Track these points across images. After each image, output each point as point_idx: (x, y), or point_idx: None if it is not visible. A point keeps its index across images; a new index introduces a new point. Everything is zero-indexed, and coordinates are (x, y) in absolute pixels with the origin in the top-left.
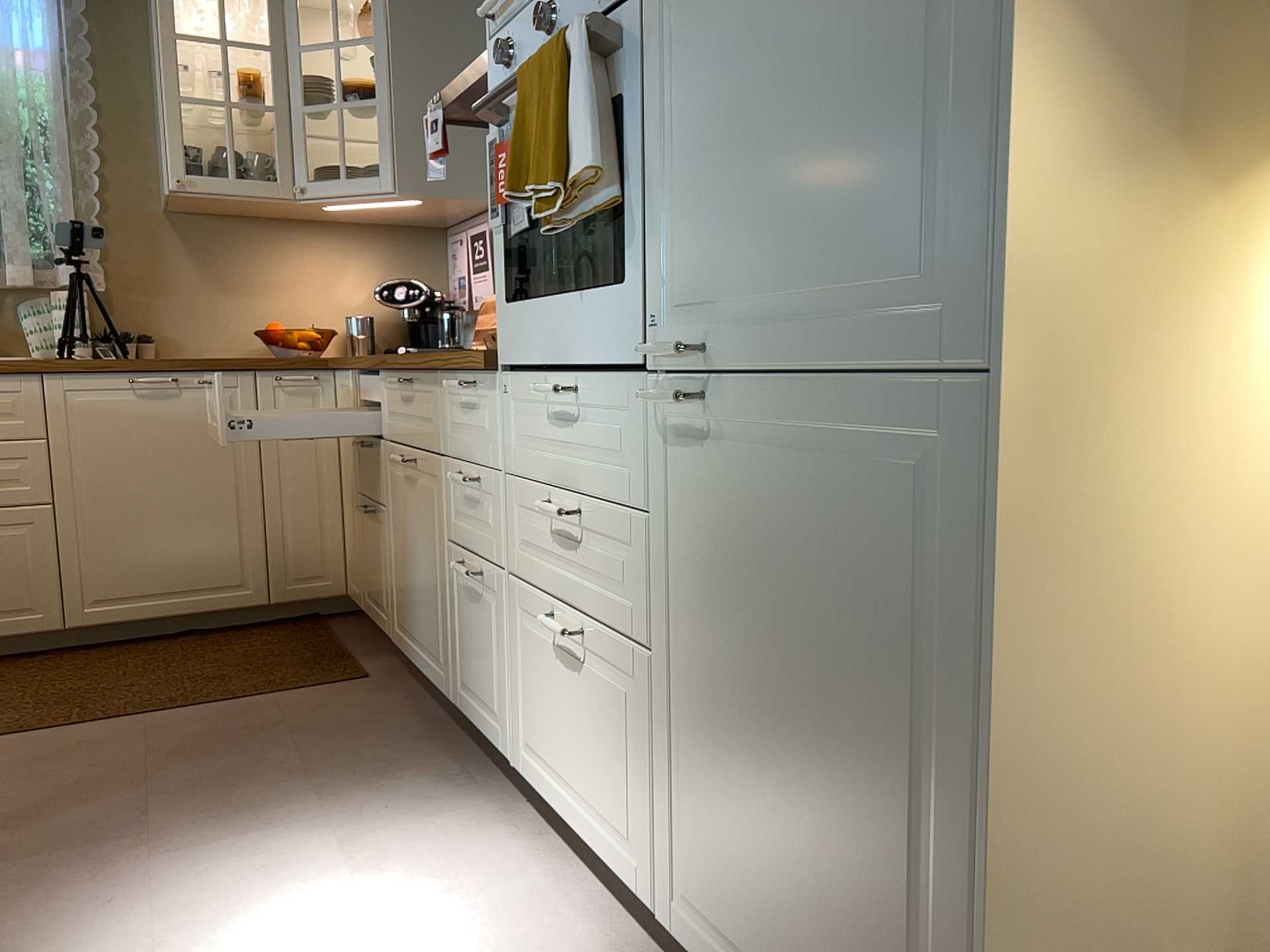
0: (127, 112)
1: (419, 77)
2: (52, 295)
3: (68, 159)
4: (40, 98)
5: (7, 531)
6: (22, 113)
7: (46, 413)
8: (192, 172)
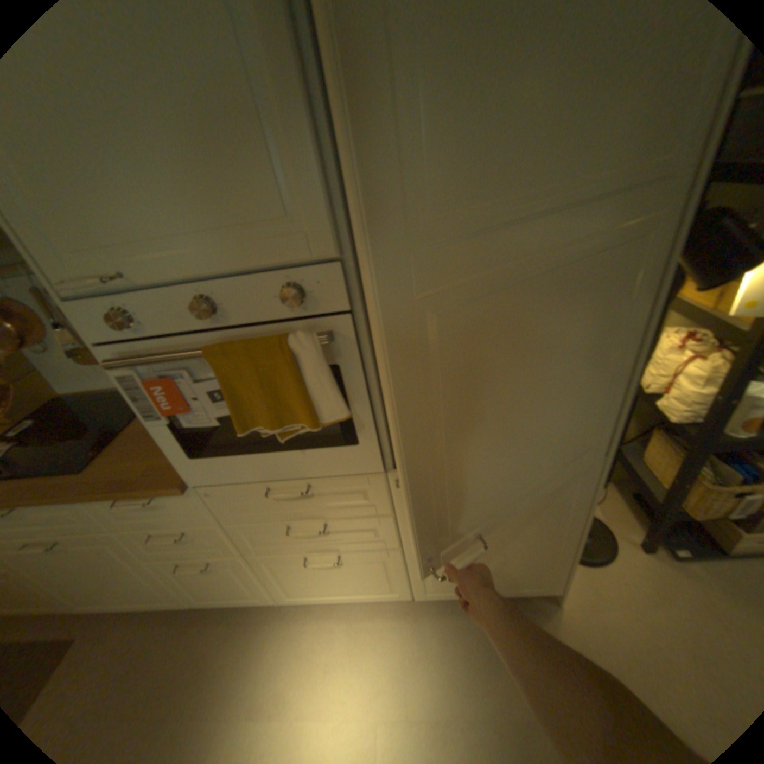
0: None
1: None
2: None
3: None
4: None
5: None
6: None
7: None
8: None
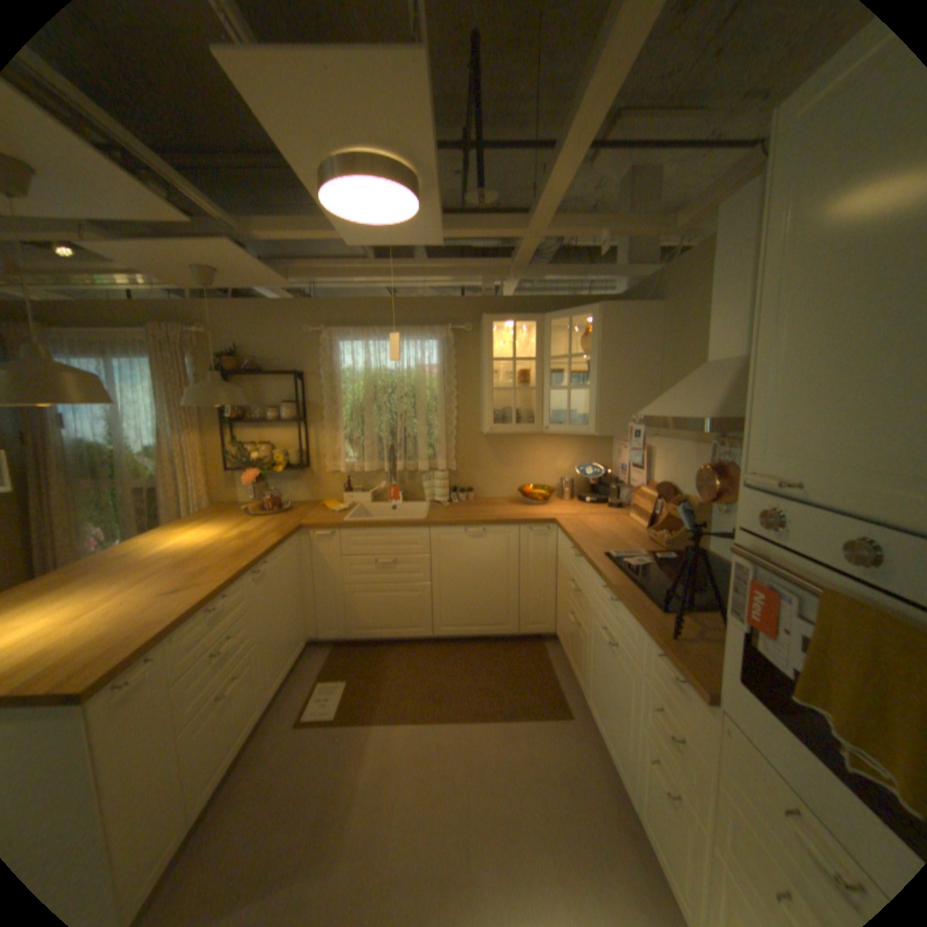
0: (468, 388)
1: (614, 373)
2: (434, 474)
3: (443, 414)
4: (434, 387)
5: (413, 593)
6: (426, 394)
7: (430, 543)
8: (495, 422)
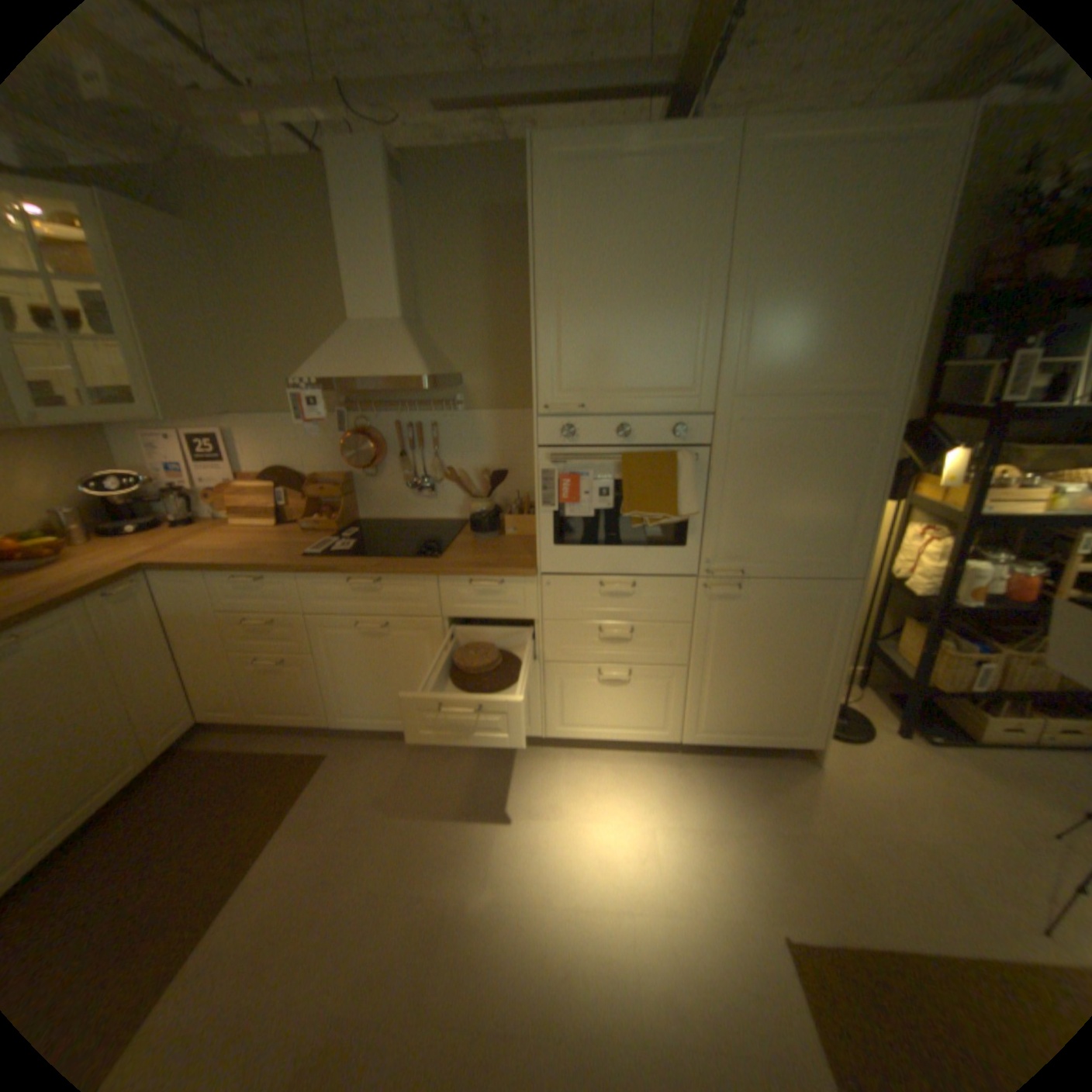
0: None
1: (152, 319)
2: None
3: None
4: None
5: None
6: None
7: None
8: None
